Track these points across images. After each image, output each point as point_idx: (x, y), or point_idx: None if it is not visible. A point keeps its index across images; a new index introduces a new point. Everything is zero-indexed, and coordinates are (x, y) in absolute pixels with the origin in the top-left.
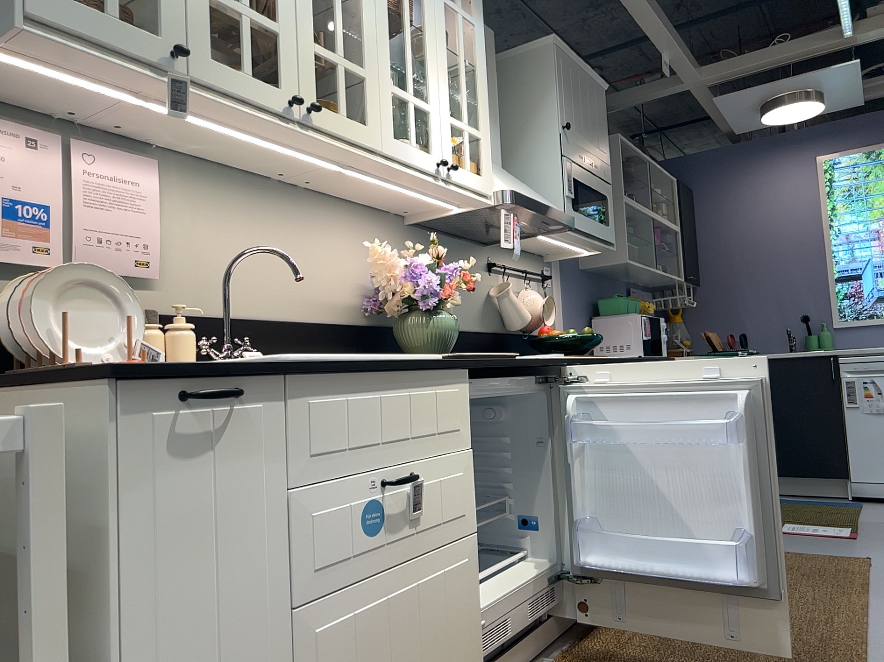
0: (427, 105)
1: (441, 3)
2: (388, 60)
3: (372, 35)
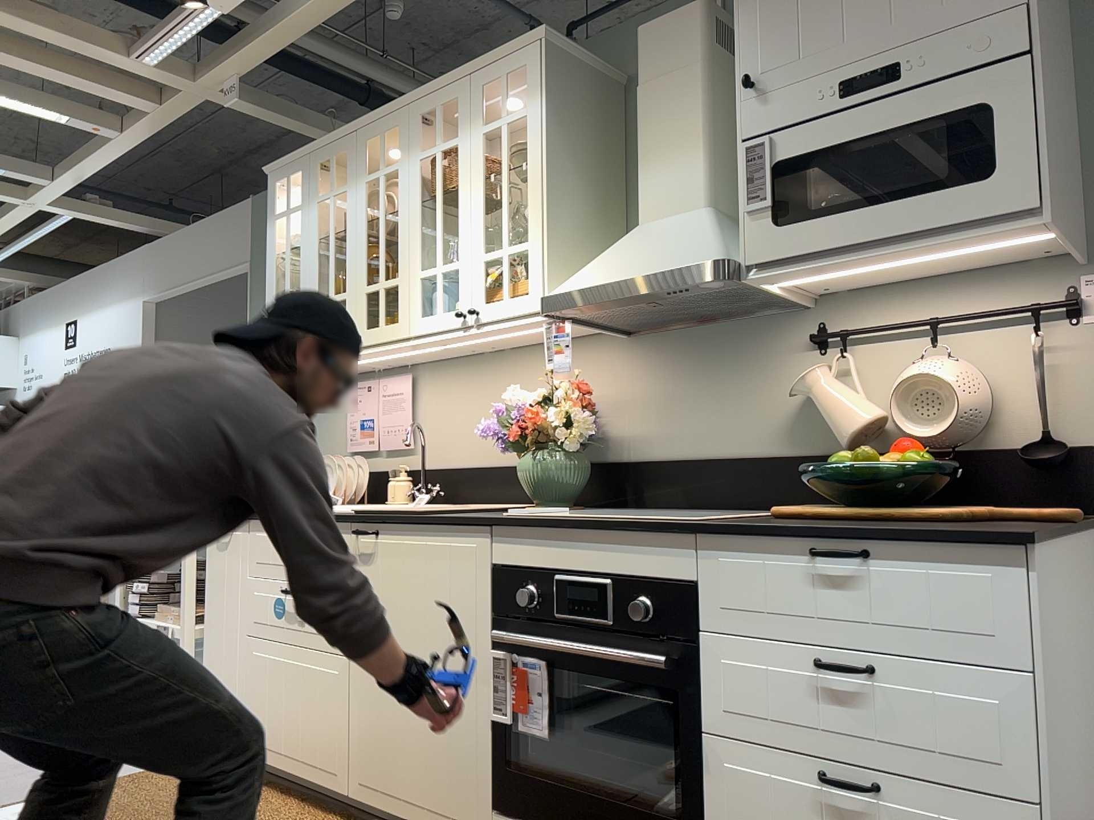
0: (454, 263)
1: (477, 140)
2: (416, 252)
3: (404, 242)
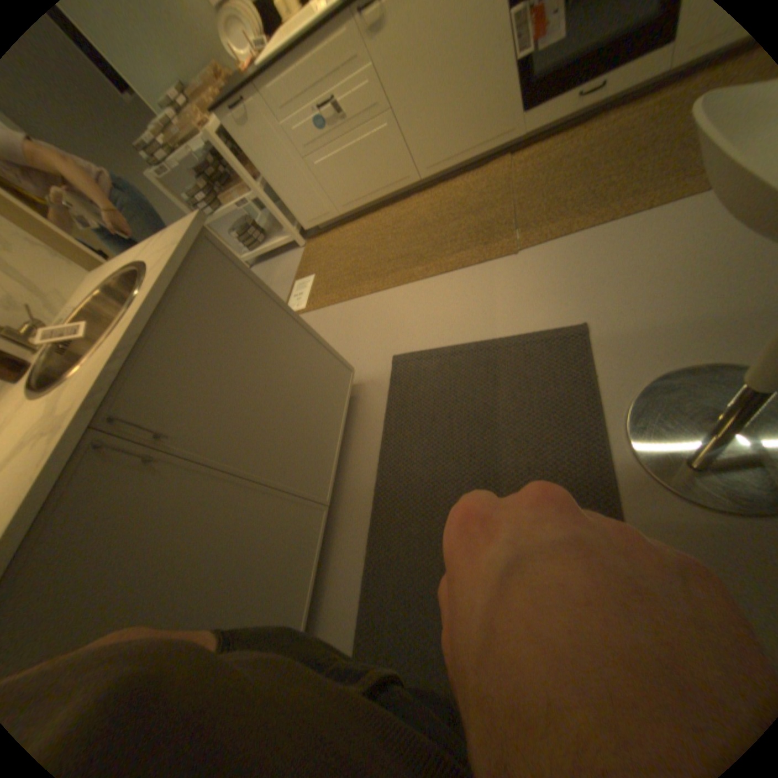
0: None
1: None
2: None
3: None
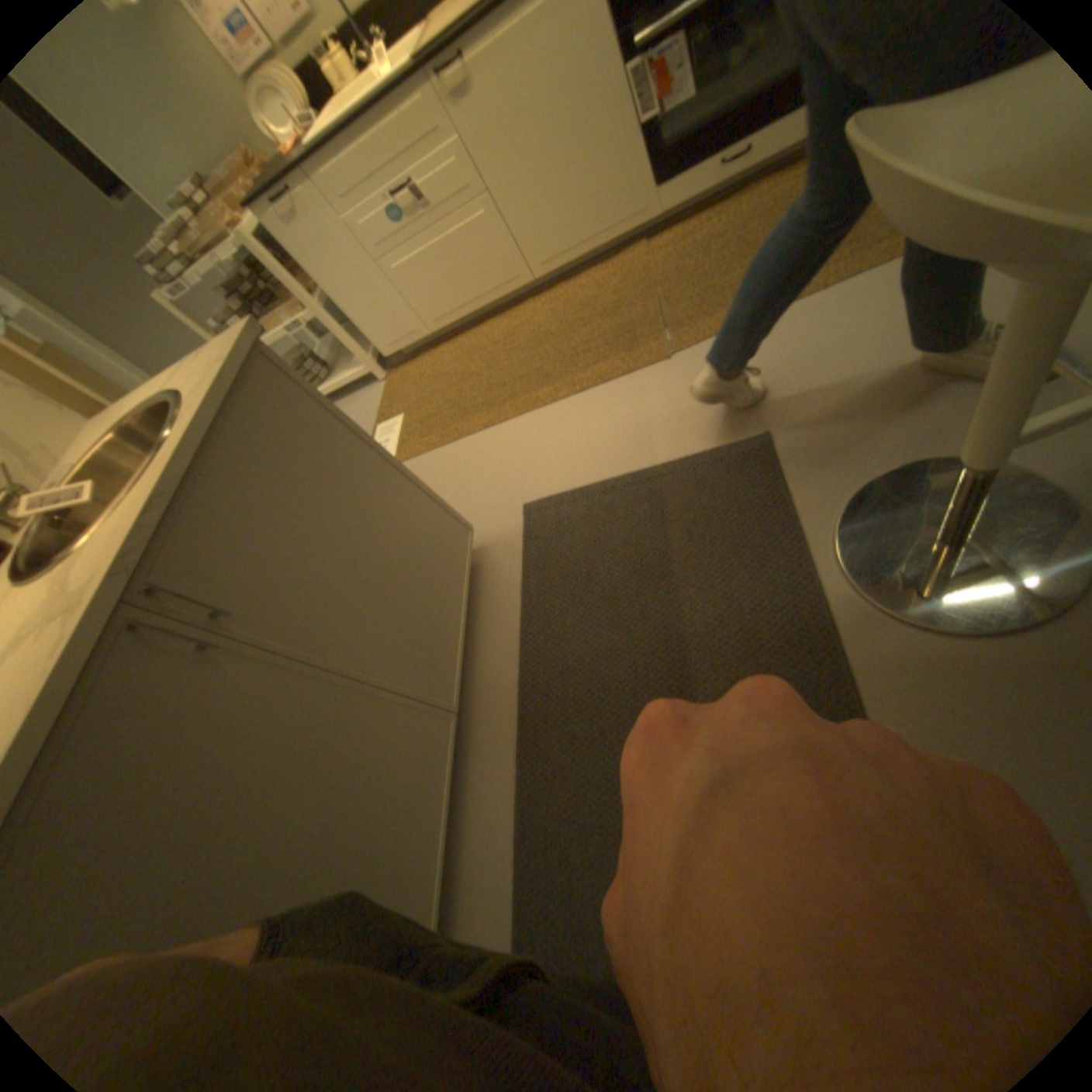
0: None
1: None
2: None
3: None
